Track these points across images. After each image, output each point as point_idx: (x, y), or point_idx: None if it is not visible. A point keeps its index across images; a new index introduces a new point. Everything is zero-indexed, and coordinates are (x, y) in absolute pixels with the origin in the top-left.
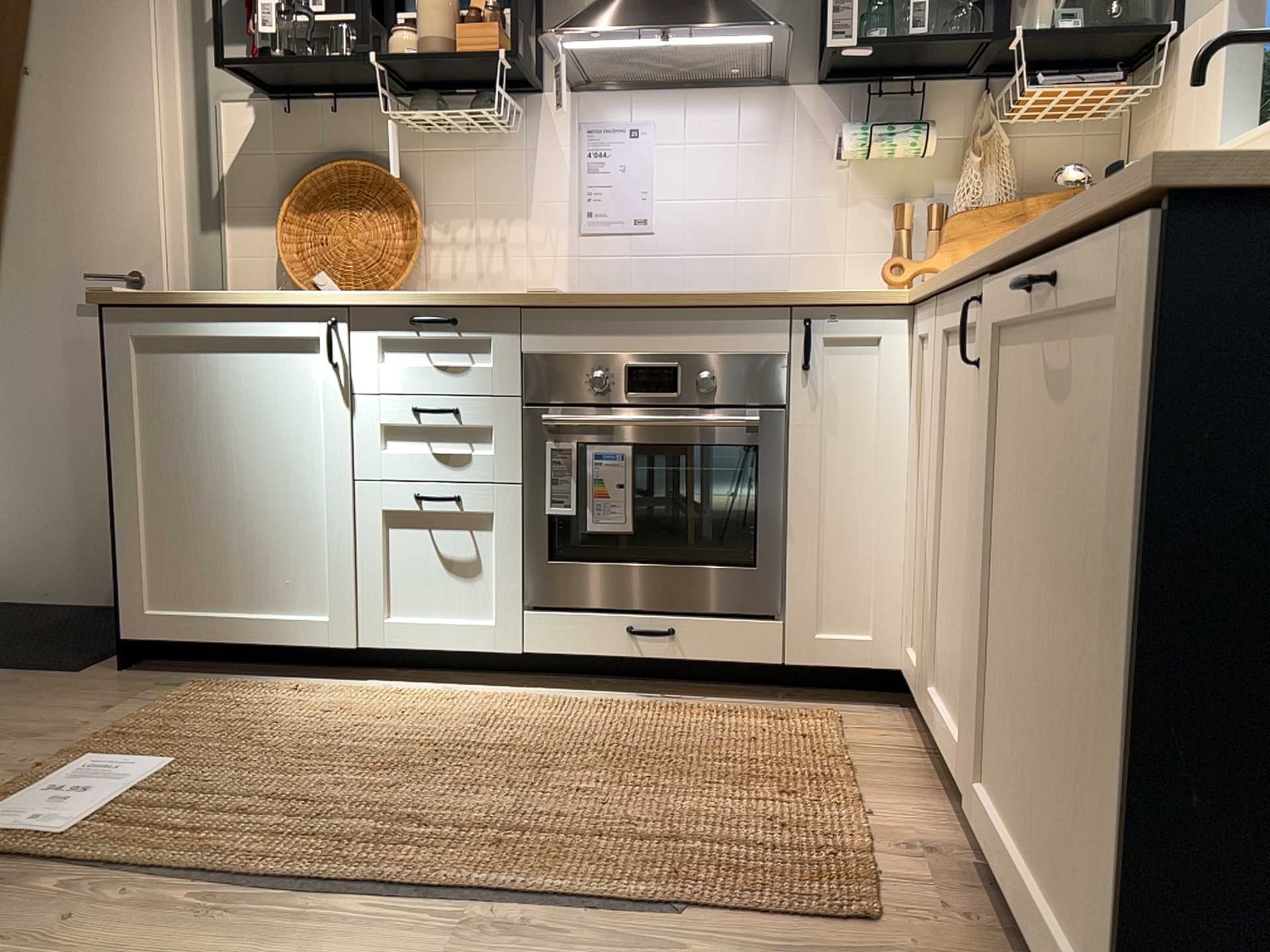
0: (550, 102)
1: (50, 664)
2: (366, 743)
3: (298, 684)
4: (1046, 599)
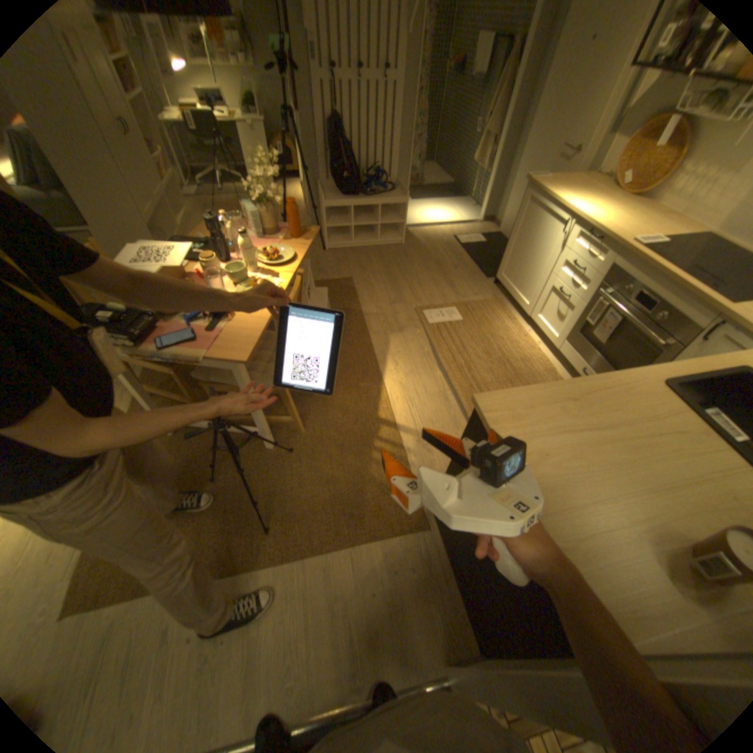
0: None
1: (485, 272)
2: (495, 343)
3: (513, 315)
4: None
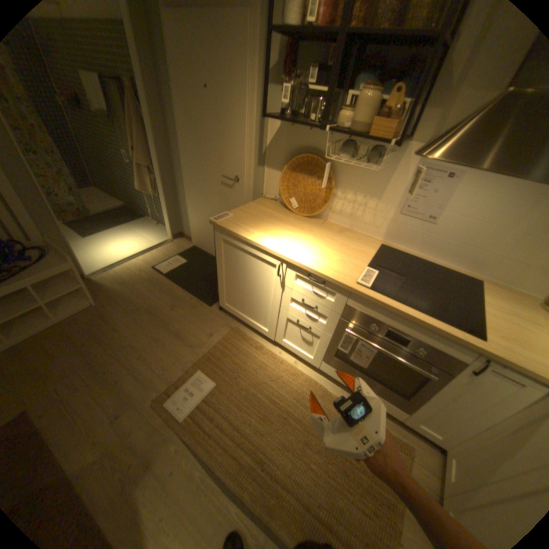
0: (414, 147)
1: (206, 299)
2: (264, 394)
3: (258, 341)
4: None
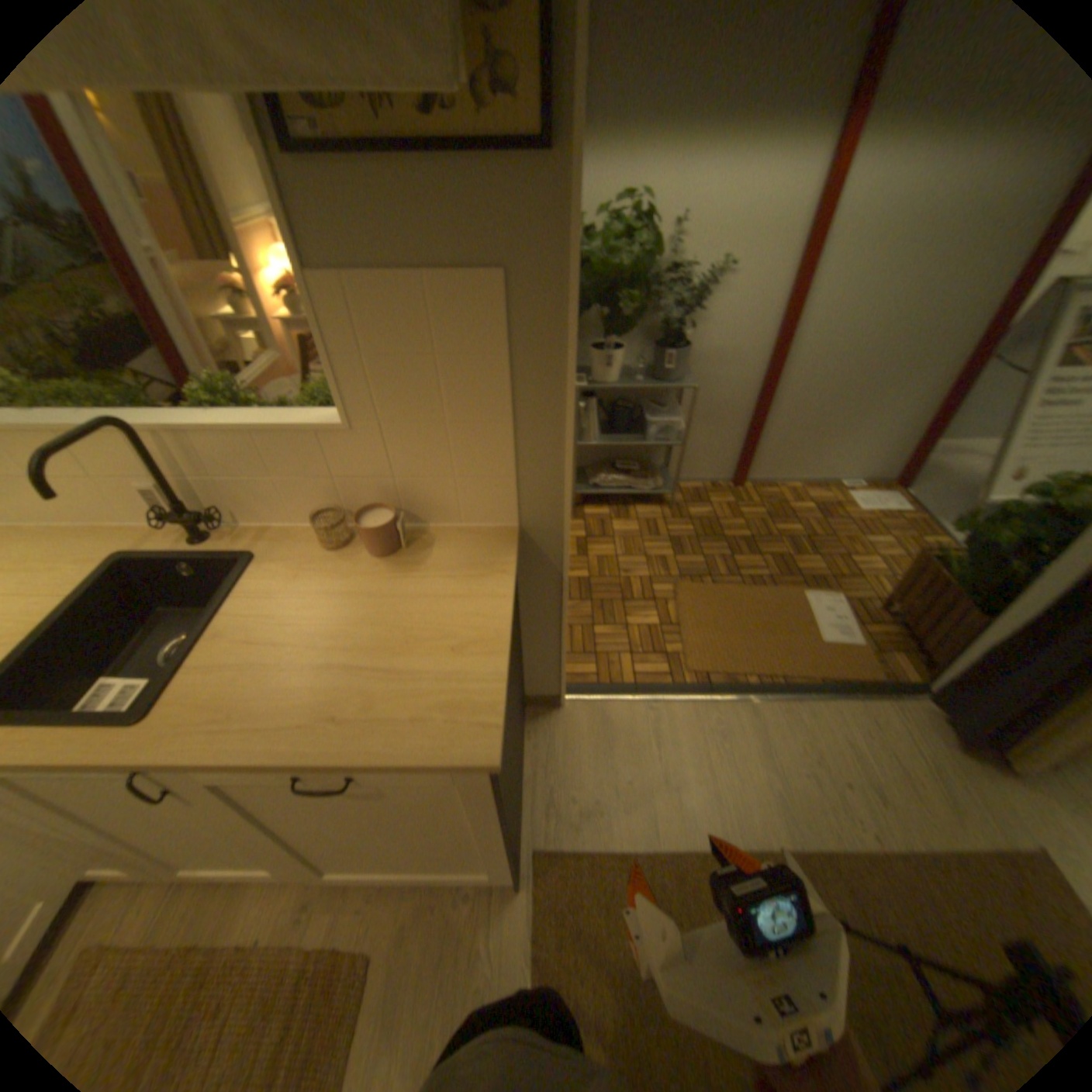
0: None
1: None
2: None
3: None
4: (363, 835)
